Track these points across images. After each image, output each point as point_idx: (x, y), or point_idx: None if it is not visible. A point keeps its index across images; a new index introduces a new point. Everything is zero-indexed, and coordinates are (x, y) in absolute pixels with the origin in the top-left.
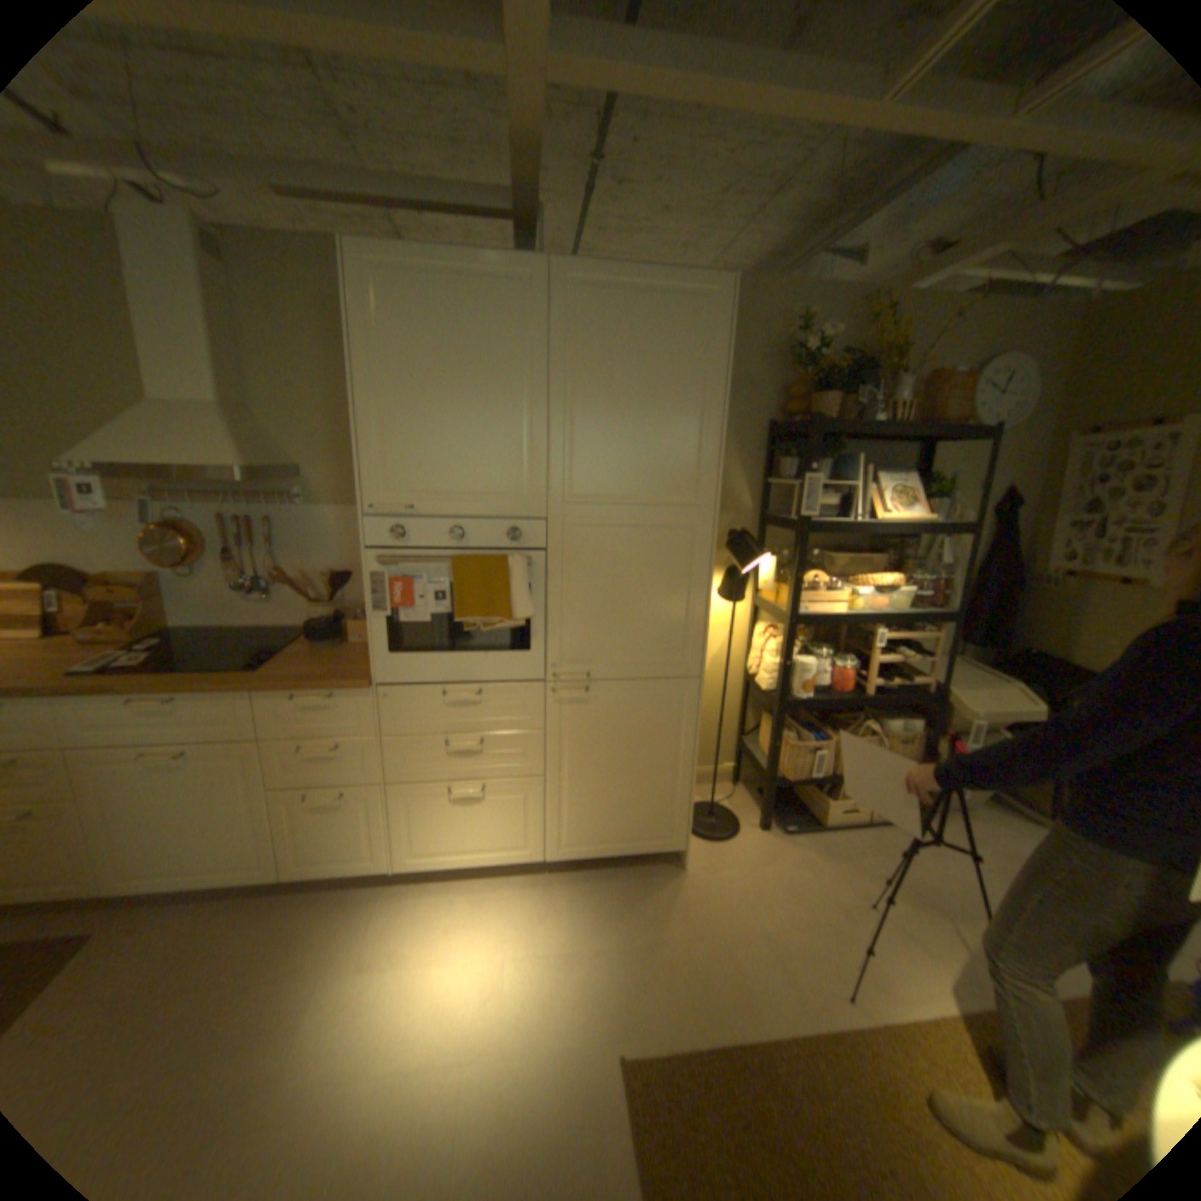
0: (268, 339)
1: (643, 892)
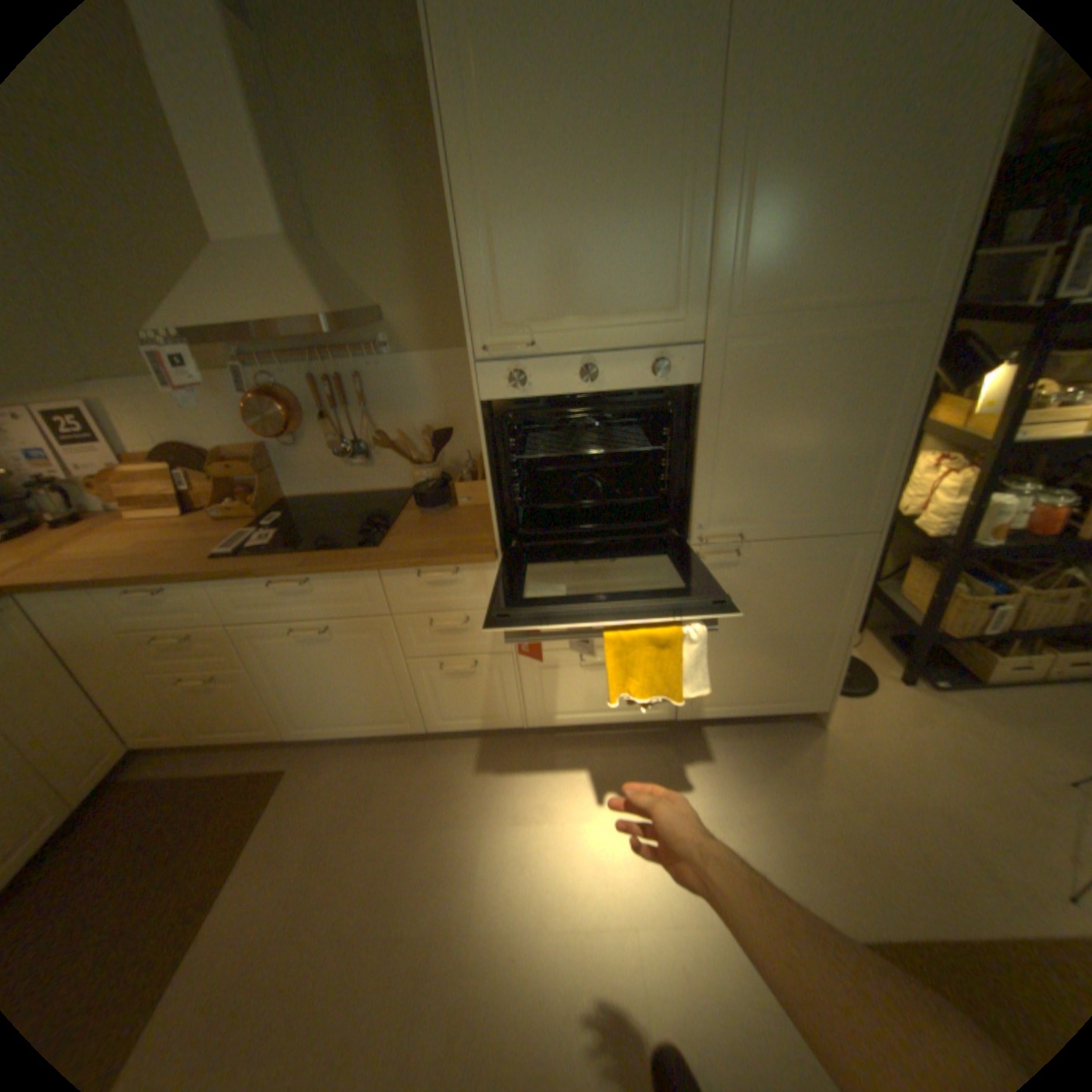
0: (322, 136)
1: (783, 752)
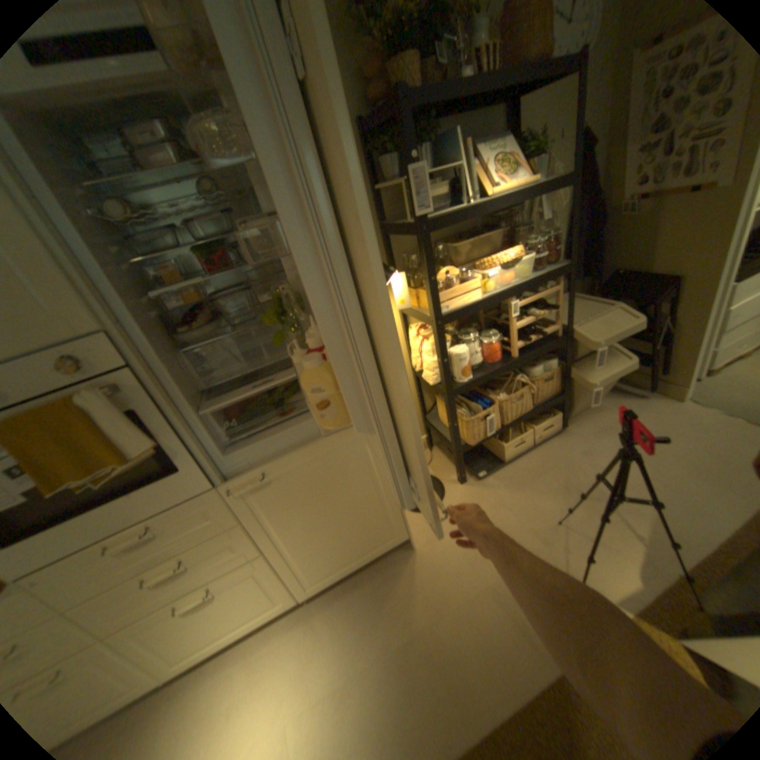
0: None
1: (385, 586)
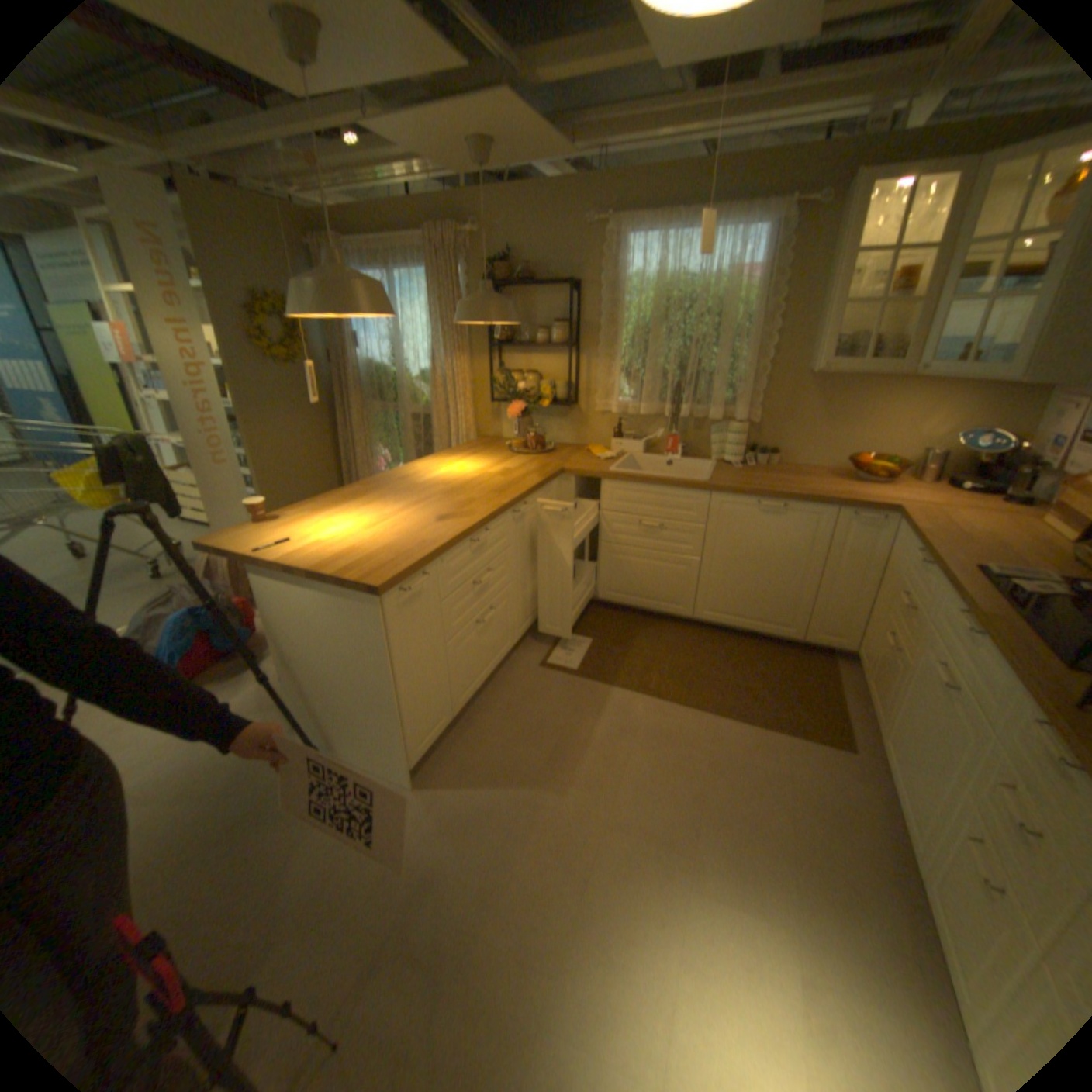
0: None
1: None
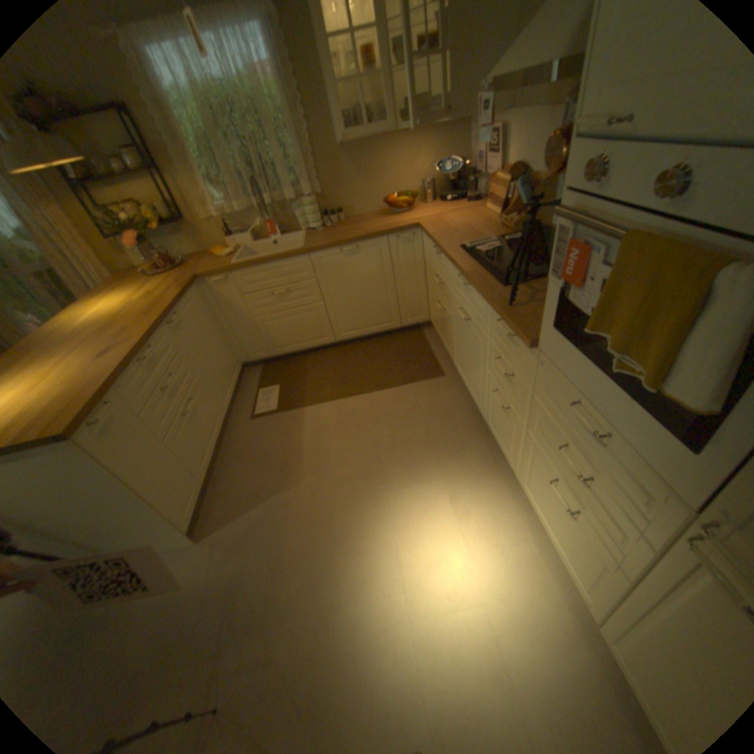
0: None
1: None
